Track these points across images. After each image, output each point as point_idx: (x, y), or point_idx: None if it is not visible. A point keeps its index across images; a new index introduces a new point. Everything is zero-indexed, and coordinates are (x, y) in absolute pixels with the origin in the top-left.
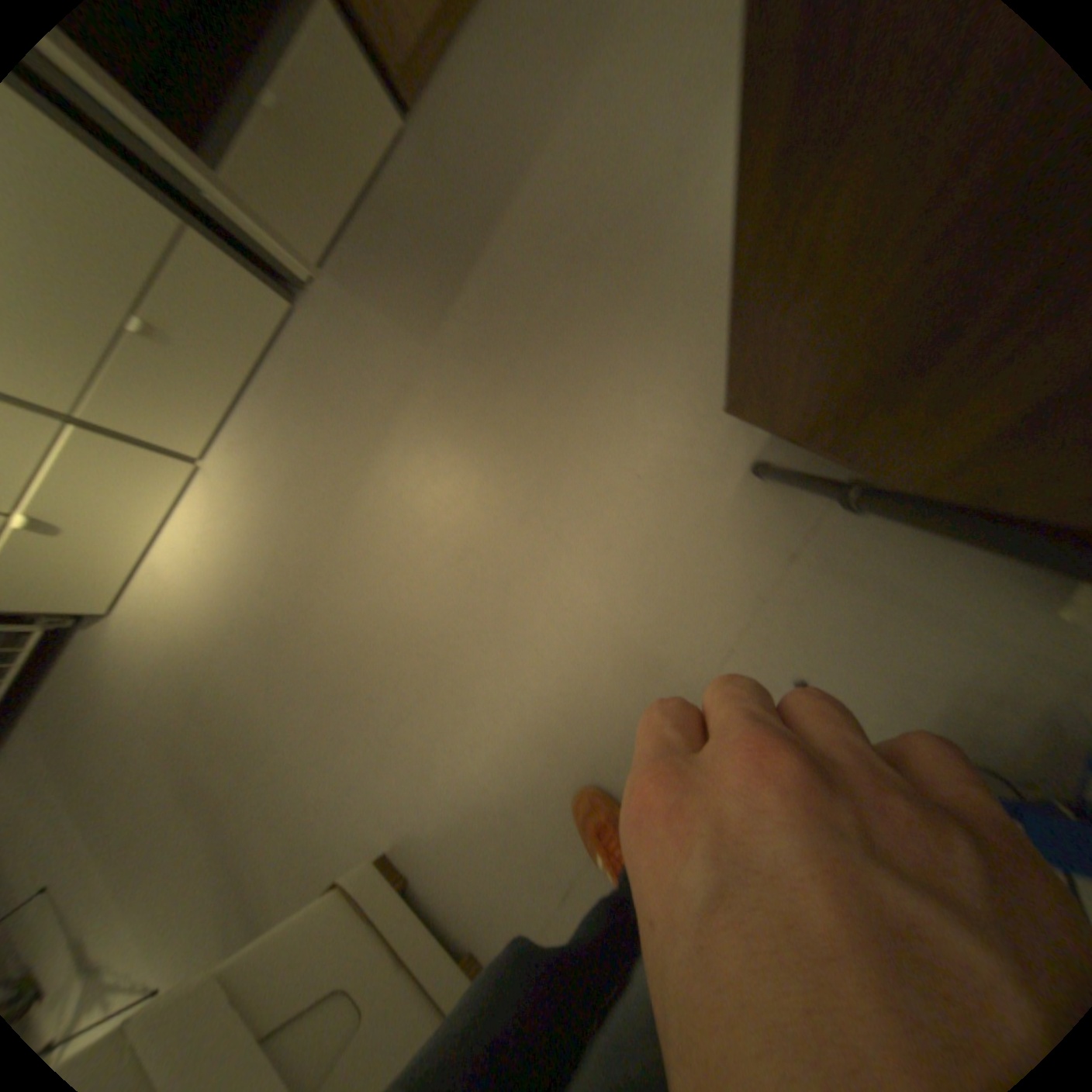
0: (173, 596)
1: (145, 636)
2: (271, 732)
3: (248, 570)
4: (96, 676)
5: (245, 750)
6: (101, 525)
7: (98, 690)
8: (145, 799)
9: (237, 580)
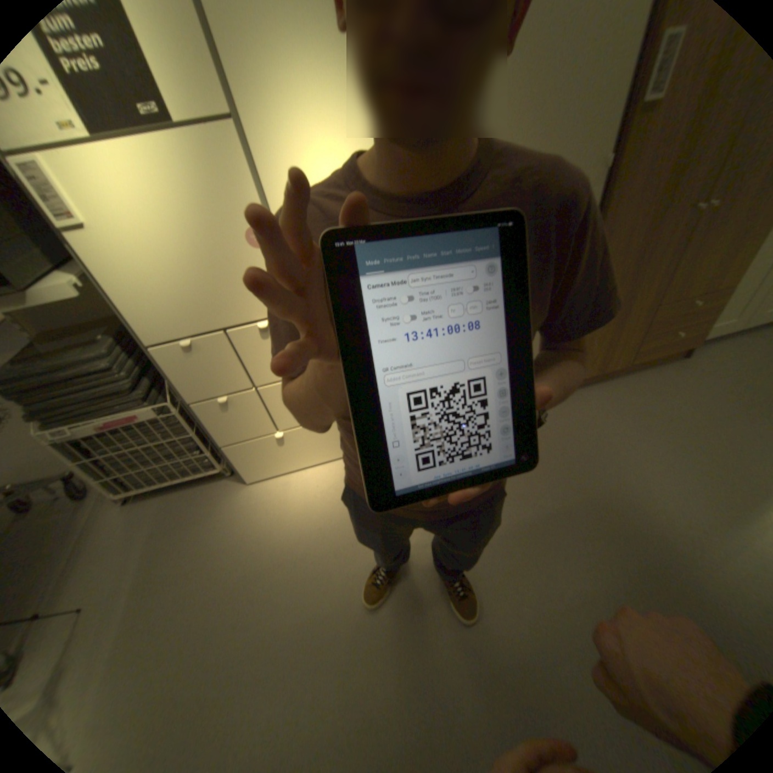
0: (284, 510)
1: (254, 517)
2: (276, 650)
3: (334, 536)
4: (211, 512)
5: (253, 645)
6: (293, 455)
7: (206, 521)
8: (174, 614)
9: (324, 535)
